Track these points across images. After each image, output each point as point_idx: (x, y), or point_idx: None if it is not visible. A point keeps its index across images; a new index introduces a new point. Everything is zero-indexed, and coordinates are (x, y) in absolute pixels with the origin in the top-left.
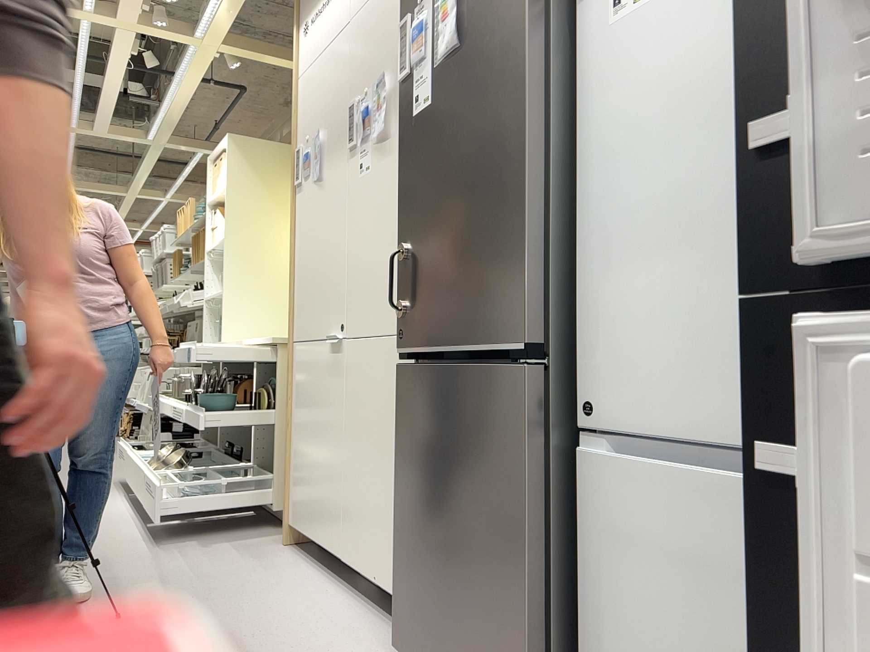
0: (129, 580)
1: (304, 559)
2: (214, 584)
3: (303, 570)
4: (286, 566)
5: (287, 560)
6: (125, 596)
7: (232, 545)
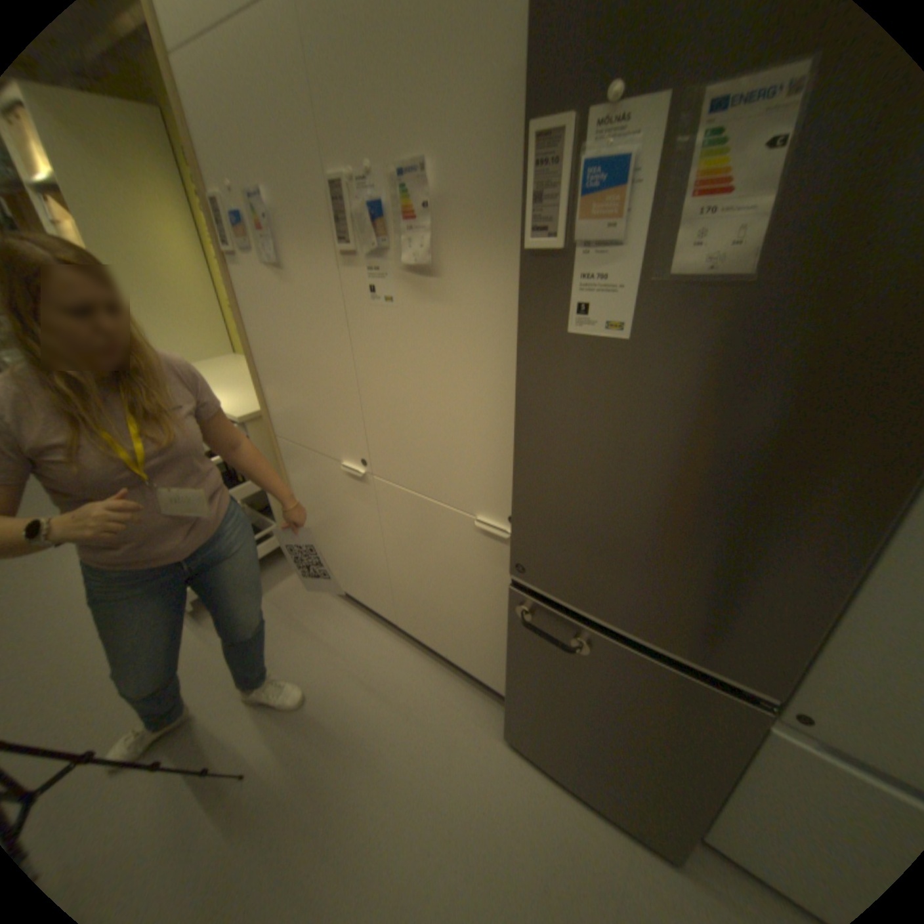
0: (207, 697)
1: (344, 603)
2: (292, 675)
3: (354, 622)
4: (335, 619)
5: (331, 609)
6: (221, 729)
7: (269, 600)
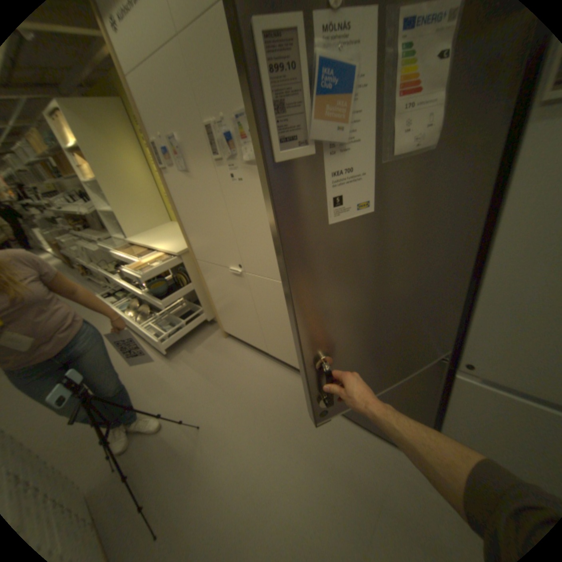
0: (176, 393)
1: (240, 345)
2: (217, 381)
3: (246, 354)
4: (236, 353)
5: (233, 348)
6: (185, 407)
7: (202, 346)
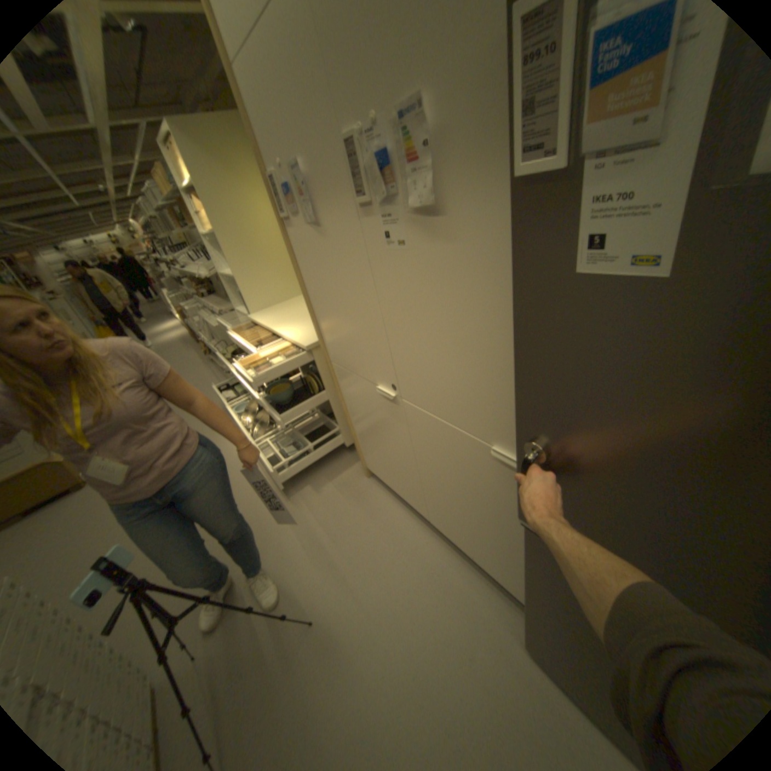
0: (290, 555)
1: (389, 494)
2: (348, 549)
3: (396, 512)
4: (381, 507)
5: (378, 499)
6: (298, 583)
7: (334, 485)
